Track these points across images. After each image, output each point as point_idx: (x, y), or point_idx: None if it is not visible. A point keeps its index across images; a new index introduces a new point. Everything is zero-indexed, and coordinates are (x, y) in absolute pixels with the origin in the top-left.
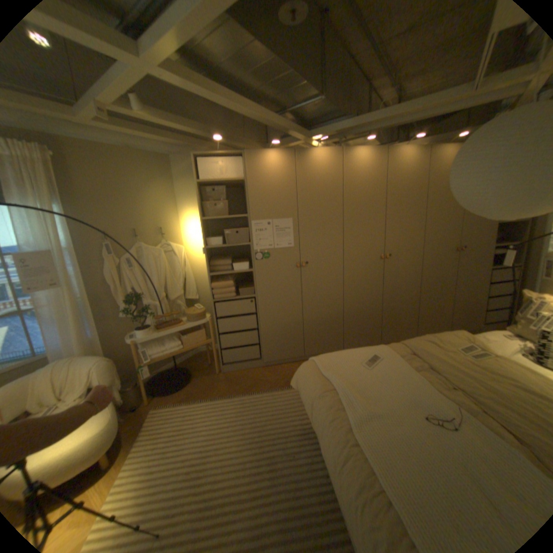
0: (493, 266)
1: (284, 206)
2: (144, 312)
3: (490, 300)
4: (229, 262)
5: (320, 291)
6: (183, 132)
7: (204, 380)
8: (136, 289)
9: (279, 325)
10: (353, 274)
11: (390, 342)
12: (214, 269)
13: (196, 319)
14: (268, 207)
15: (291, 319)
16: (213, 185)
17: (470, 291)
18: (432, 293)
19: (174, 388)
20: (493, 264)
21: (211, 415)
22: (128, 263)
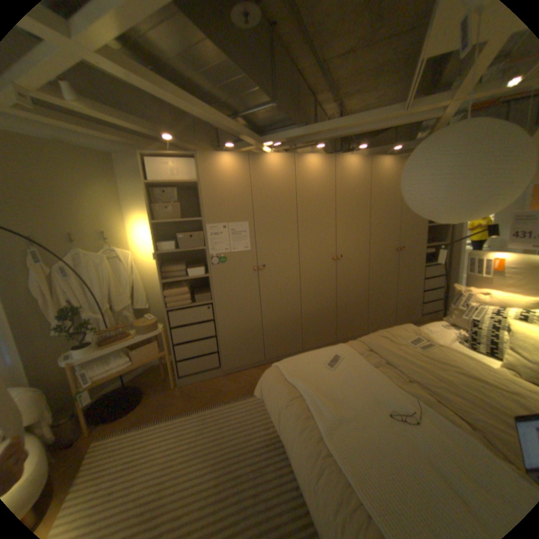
0: (425, 264)
1: (240, 210)
2: (82, 328)
3: (424, 294)
4: (182, 268)
5: (278, 293)
6: (128, 129)
7: (158, 398)
8: (72, 302)
9: (238, 330)
10: (308, 276)
11: (344, 339)
12: (167, 276)
13: (146, 331)
14: (223, 211)
15: (250, 323)
16: (163, 187)
17: (409, 287)
18: (378, 290)
19: (121, 412)
20: (425, 262)
21: (167, 438)
22: (62, 273)
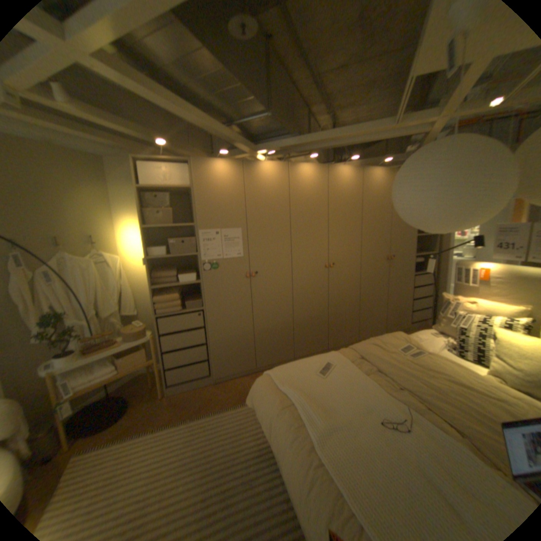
0: (415, 273)
1: (233, 216)
2: (66, 334)
3: (414, 302)
4: (173, 273)
5: (270, 300)
6: (121, 132)
7: (144, 408)
8: (57, 307)
9: (229, 337)
10: (301, 283)
11: (336, 346)
12: (157, 281)
13: (134, 338)
14: (217, 216)
15: (242, 330)
16: (156, 190)
17: (399, 295)
18: (370, 298)
19: (105, 422)
20: (415, 271)
21: (153, 450)
22: (46, 276)
